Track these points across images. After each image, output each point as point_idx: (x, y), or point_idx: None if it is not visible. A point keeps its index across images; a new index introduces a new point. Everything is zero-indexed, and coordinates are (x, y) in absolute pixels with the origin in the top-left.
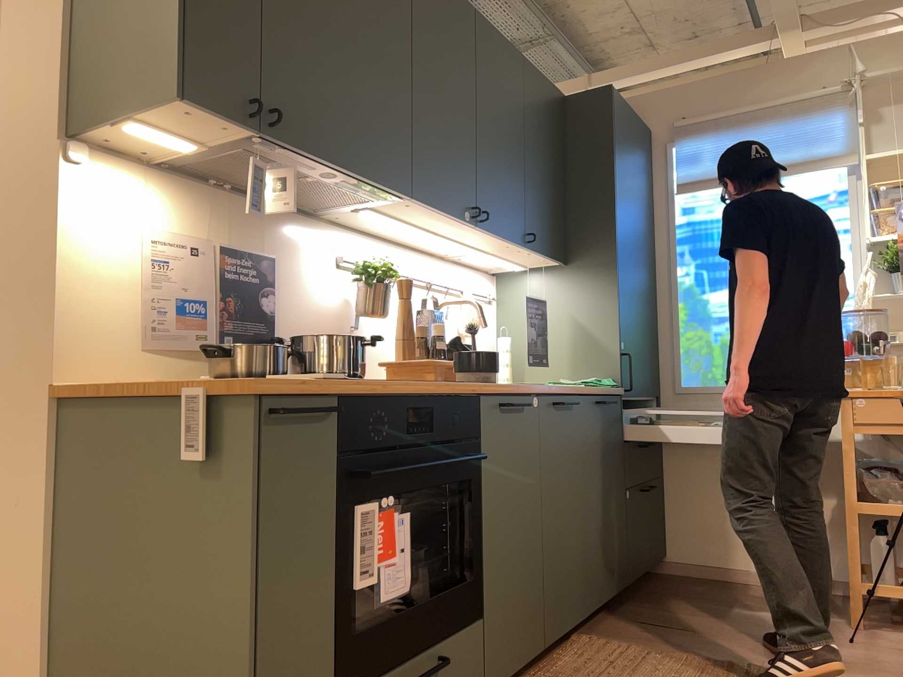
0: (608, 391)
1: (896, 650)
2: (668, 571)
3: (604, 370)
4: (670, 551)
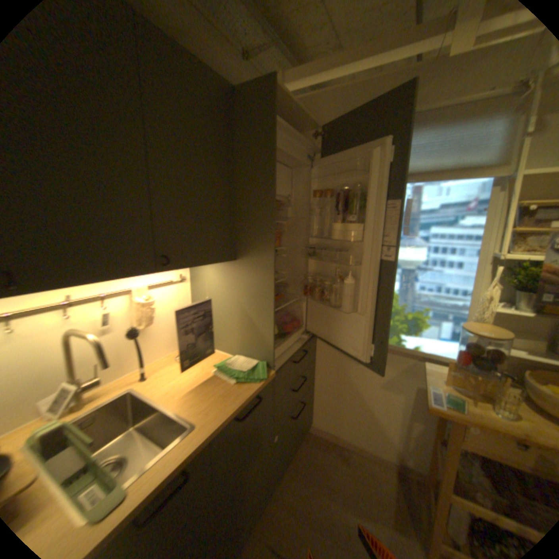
0: (254, 390)
1: None
2: (312, 433)
3: (261, 353)
4: (314, 423)
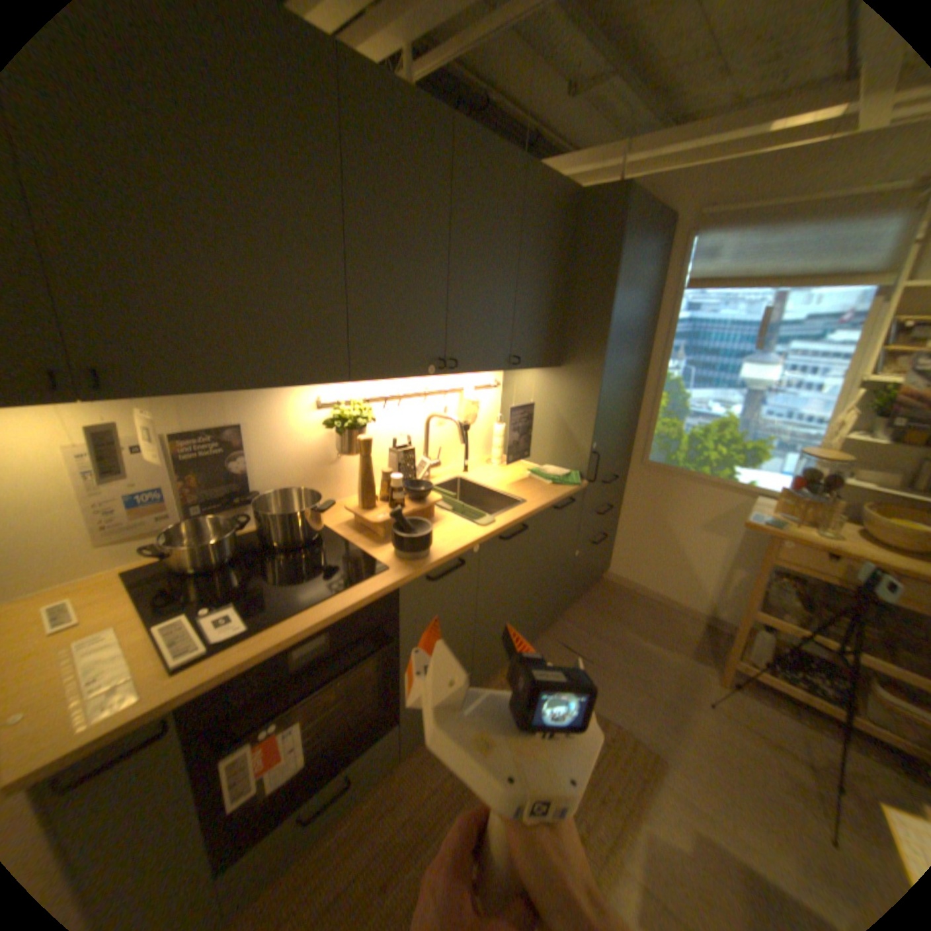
0: (568, 491)
1: (744, 726)
2: (608, 579)
3: (574, 463)
4: (612, 568)
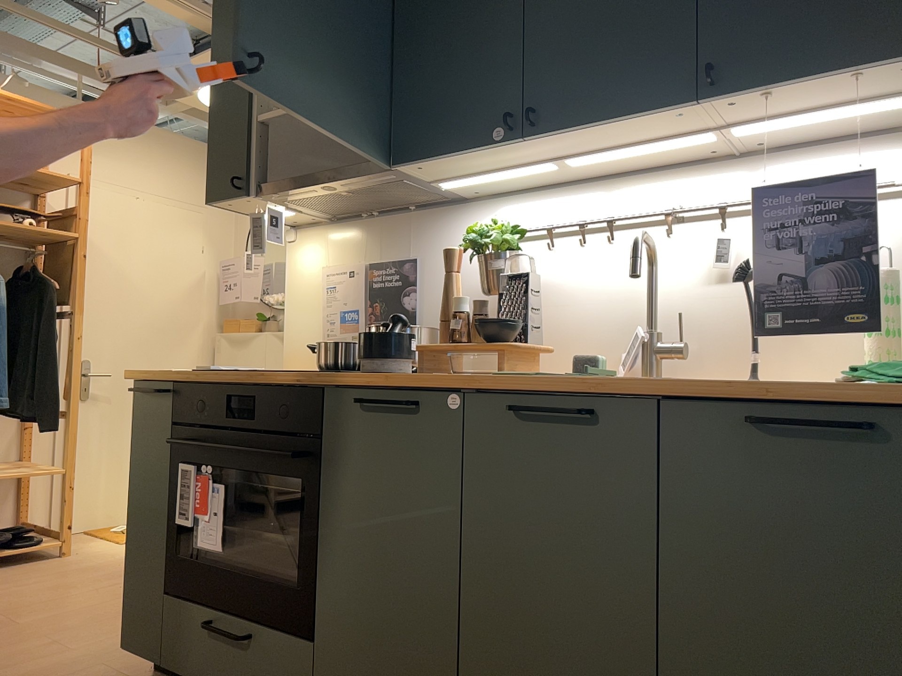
0: (866, 394)
1: None
2: None
3: None
4: None
